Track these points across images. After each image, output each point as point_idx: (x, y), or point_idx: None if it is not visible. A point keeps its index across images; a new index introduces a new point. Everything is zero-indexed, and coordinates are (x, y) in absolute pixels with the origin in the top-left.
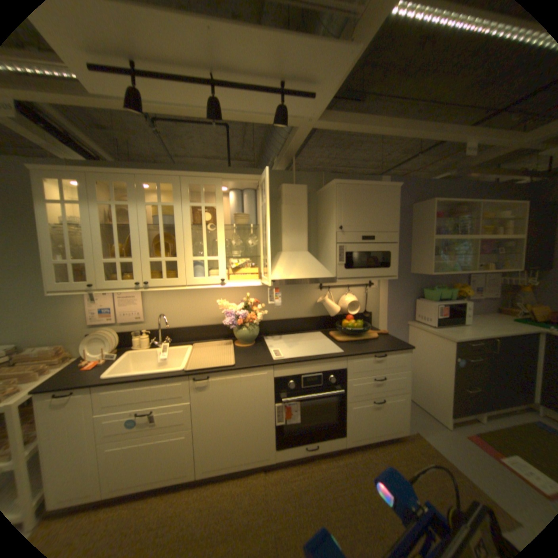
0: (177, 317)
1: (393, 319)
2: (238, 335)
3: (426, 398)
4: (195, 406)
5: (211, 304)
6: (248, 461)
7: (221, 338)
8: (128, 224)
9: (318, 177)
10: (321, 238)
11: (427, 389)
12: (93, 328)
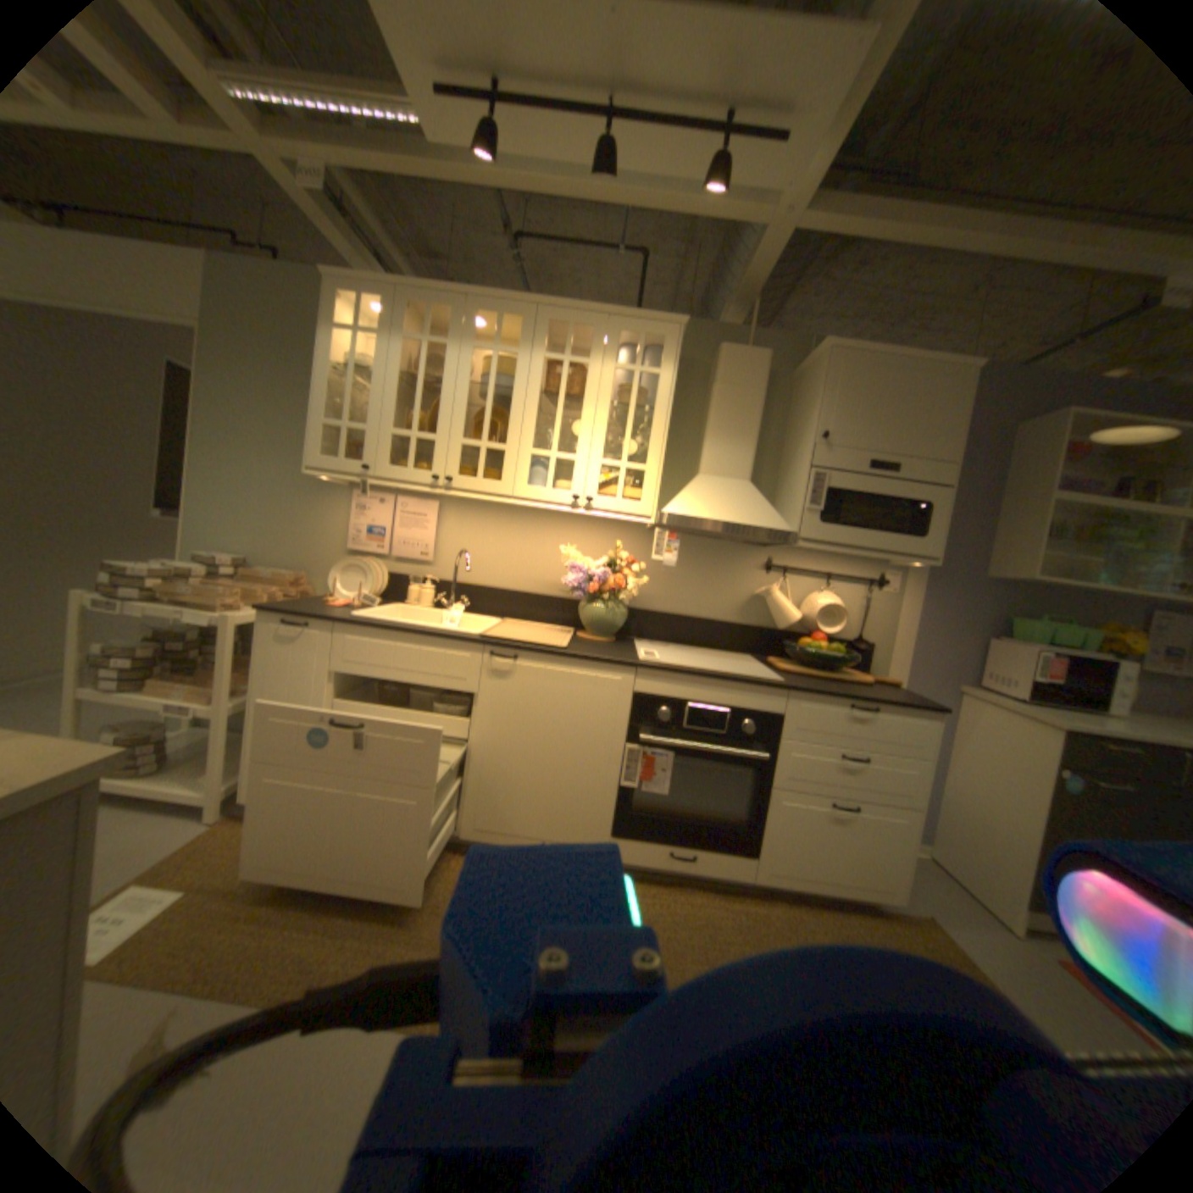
0: (485, 566)
1: (923, 671)
2: (584, 614)
3: (975, 861)
4: (484, 701)
5: (548, 555)
6: (555, 836)
7: (554, 623)
8: (441, 375)
9: (800, 342)
10: (784, 464)
11: (979, 840)
12: (354, 555)
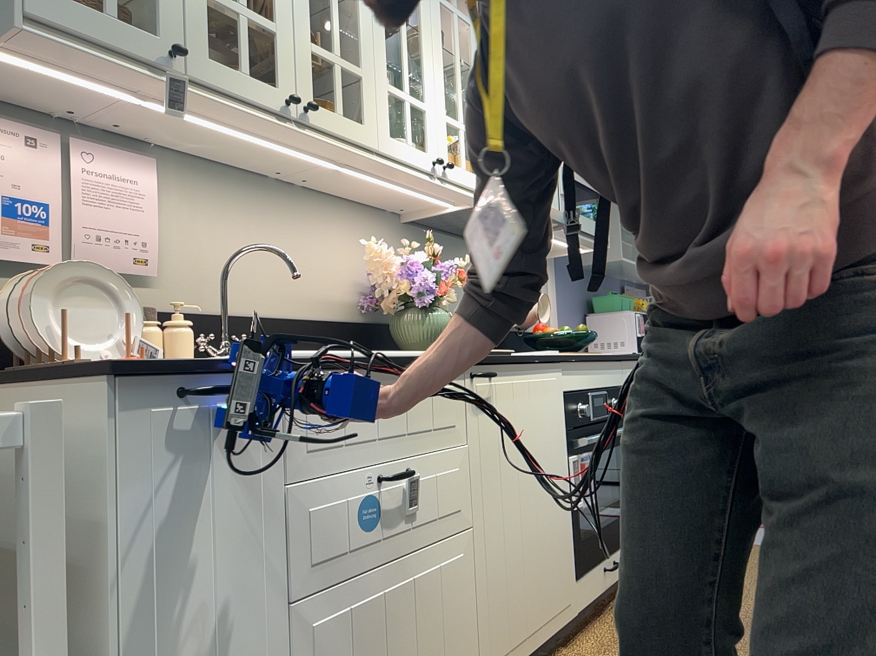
0: (240, 280)
1: None
2: (426, 328)
3: None
4: (476, 453)
5: (318, 258)
6: (549, 611)
7: None
8: None
9: None
10: None
11: None
12: None
